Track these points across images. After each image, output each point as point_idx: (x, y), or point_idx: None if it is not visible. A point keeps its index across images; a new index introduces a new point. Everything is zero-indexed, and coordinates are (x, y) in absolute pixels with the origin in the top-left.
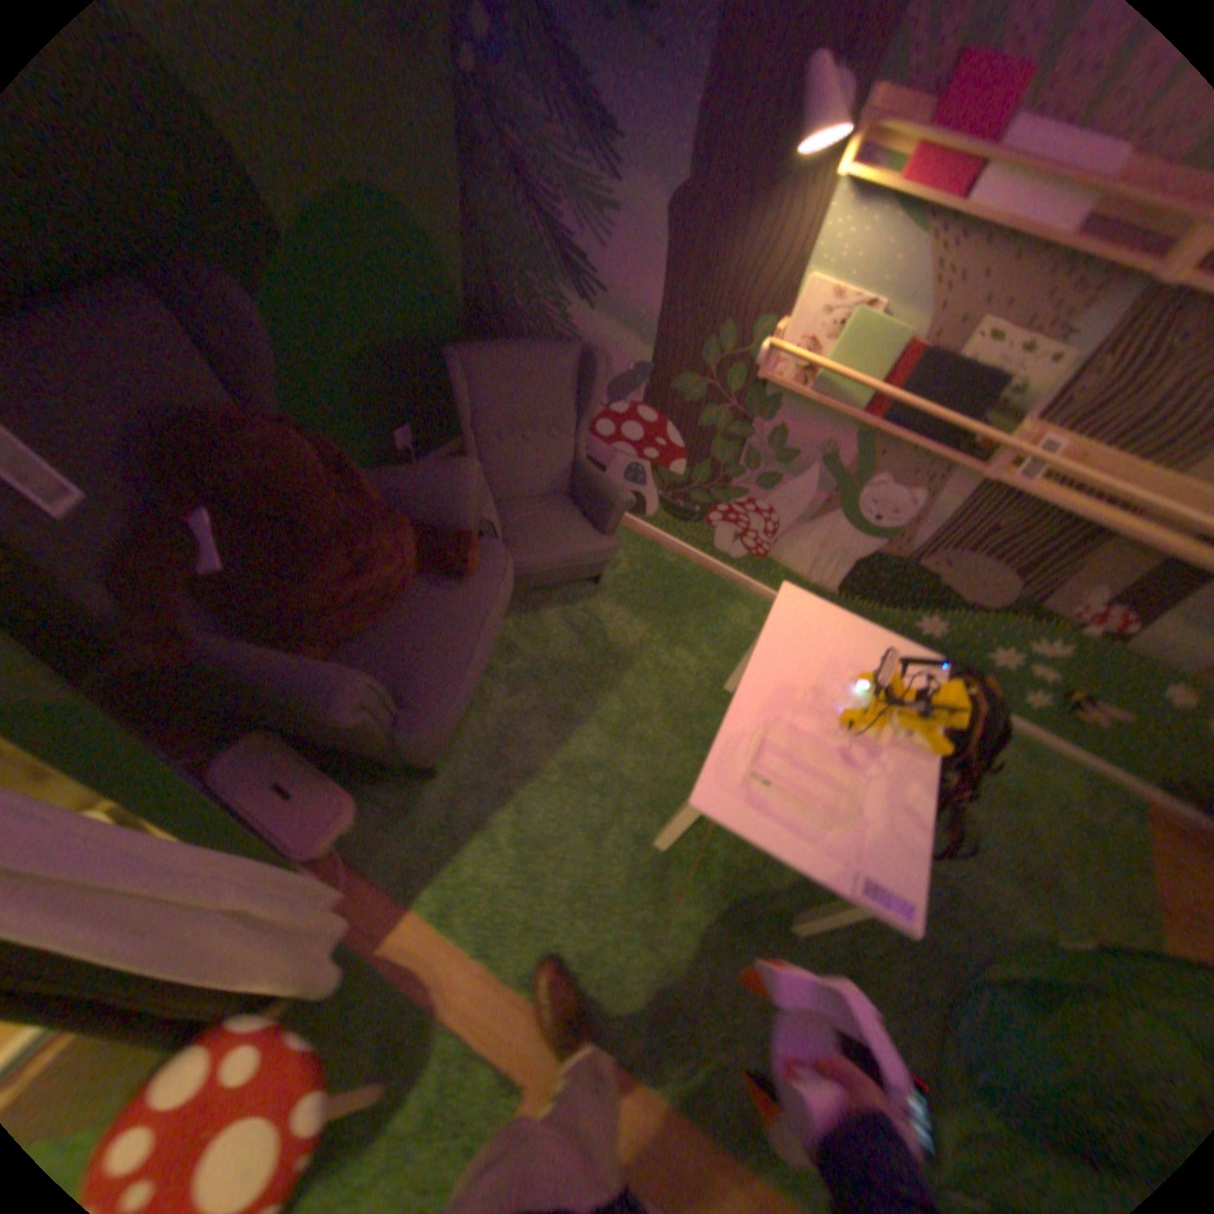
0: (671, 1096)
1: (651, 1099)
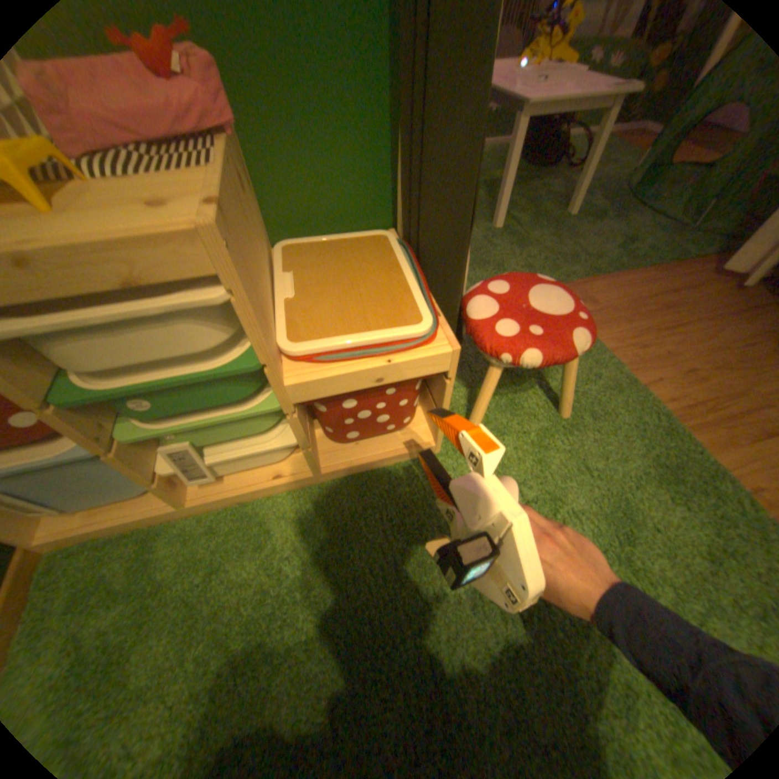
0: (603, 270)
1: (599, 276)
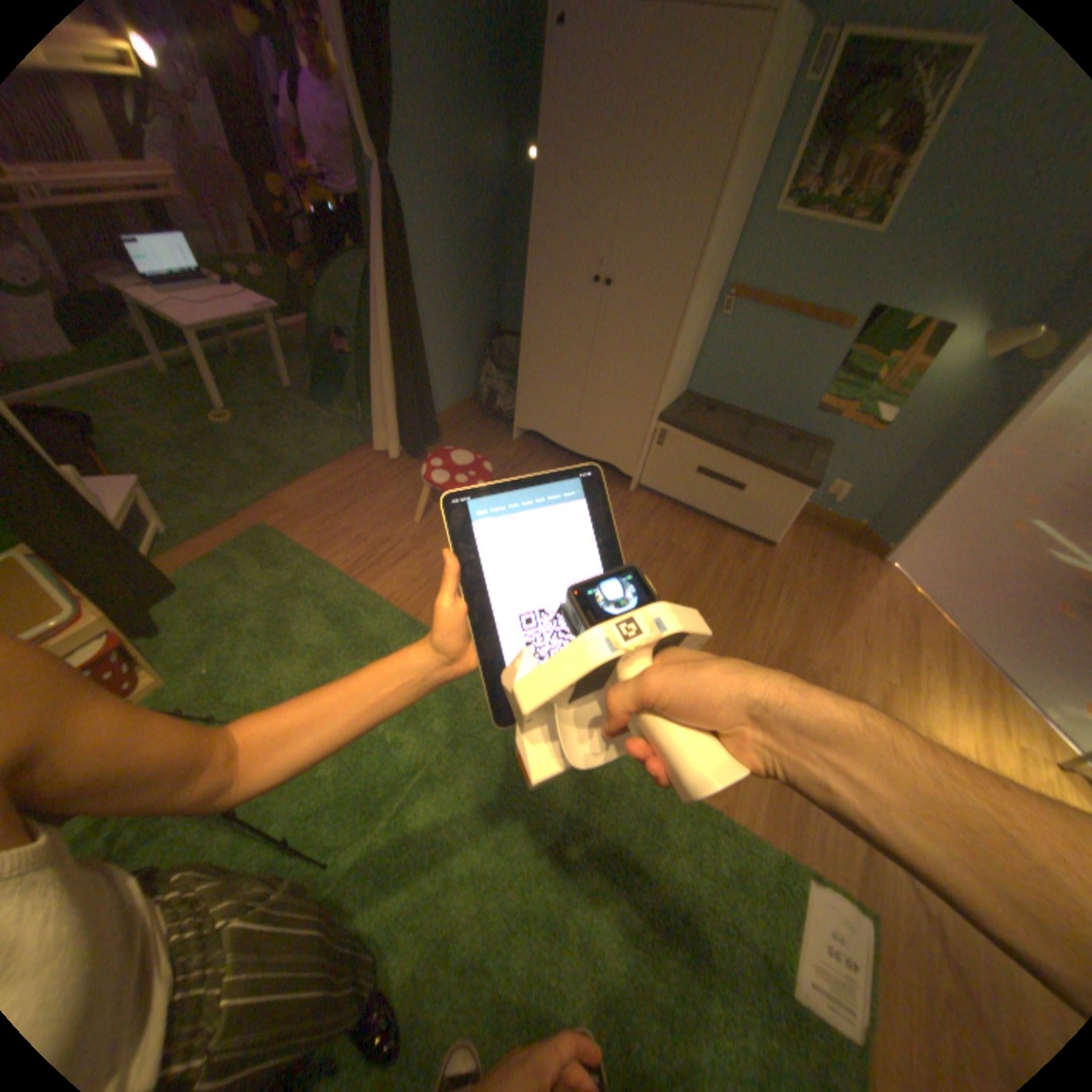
0: (291, 478)
1: (289, 485)
